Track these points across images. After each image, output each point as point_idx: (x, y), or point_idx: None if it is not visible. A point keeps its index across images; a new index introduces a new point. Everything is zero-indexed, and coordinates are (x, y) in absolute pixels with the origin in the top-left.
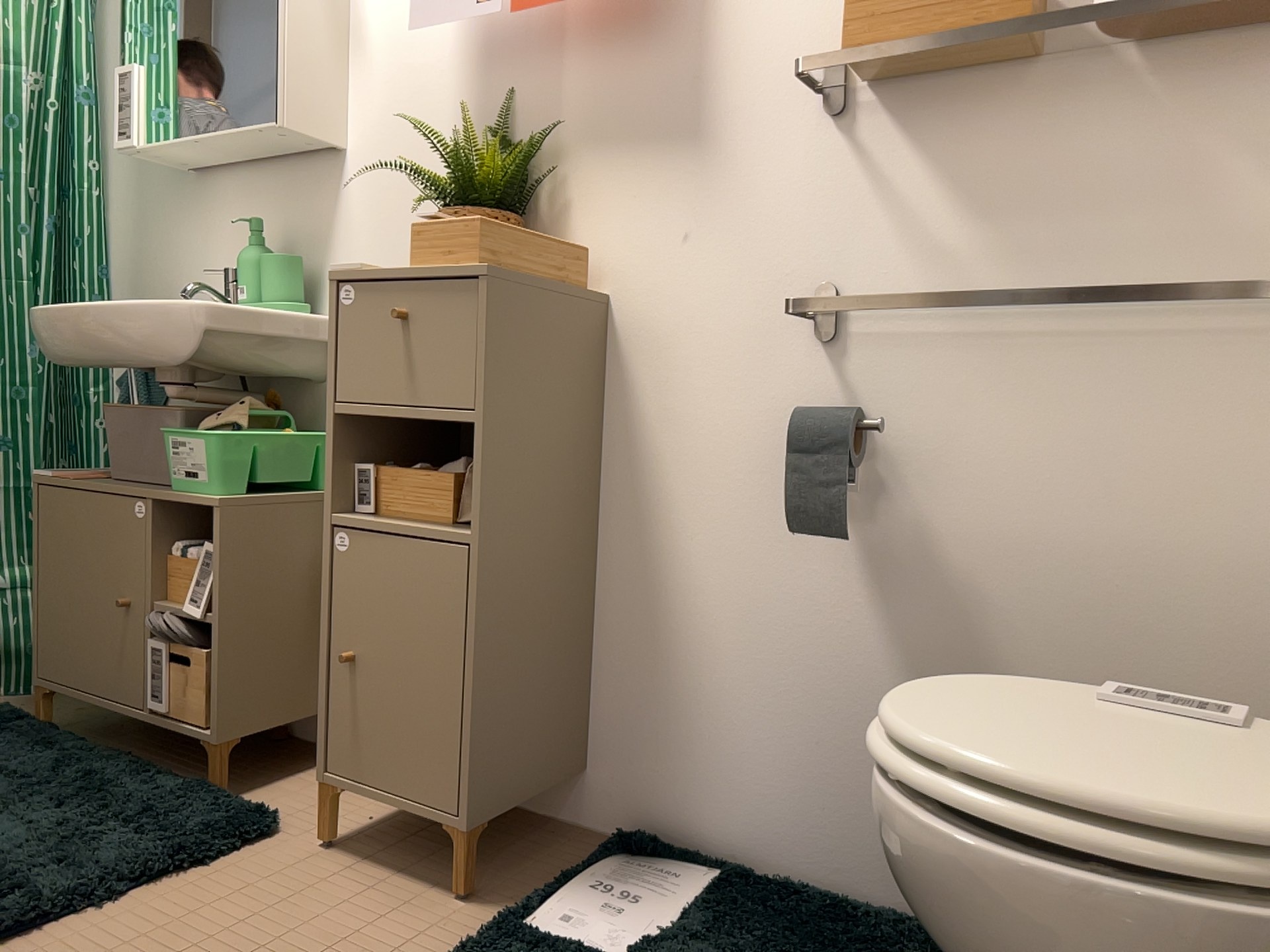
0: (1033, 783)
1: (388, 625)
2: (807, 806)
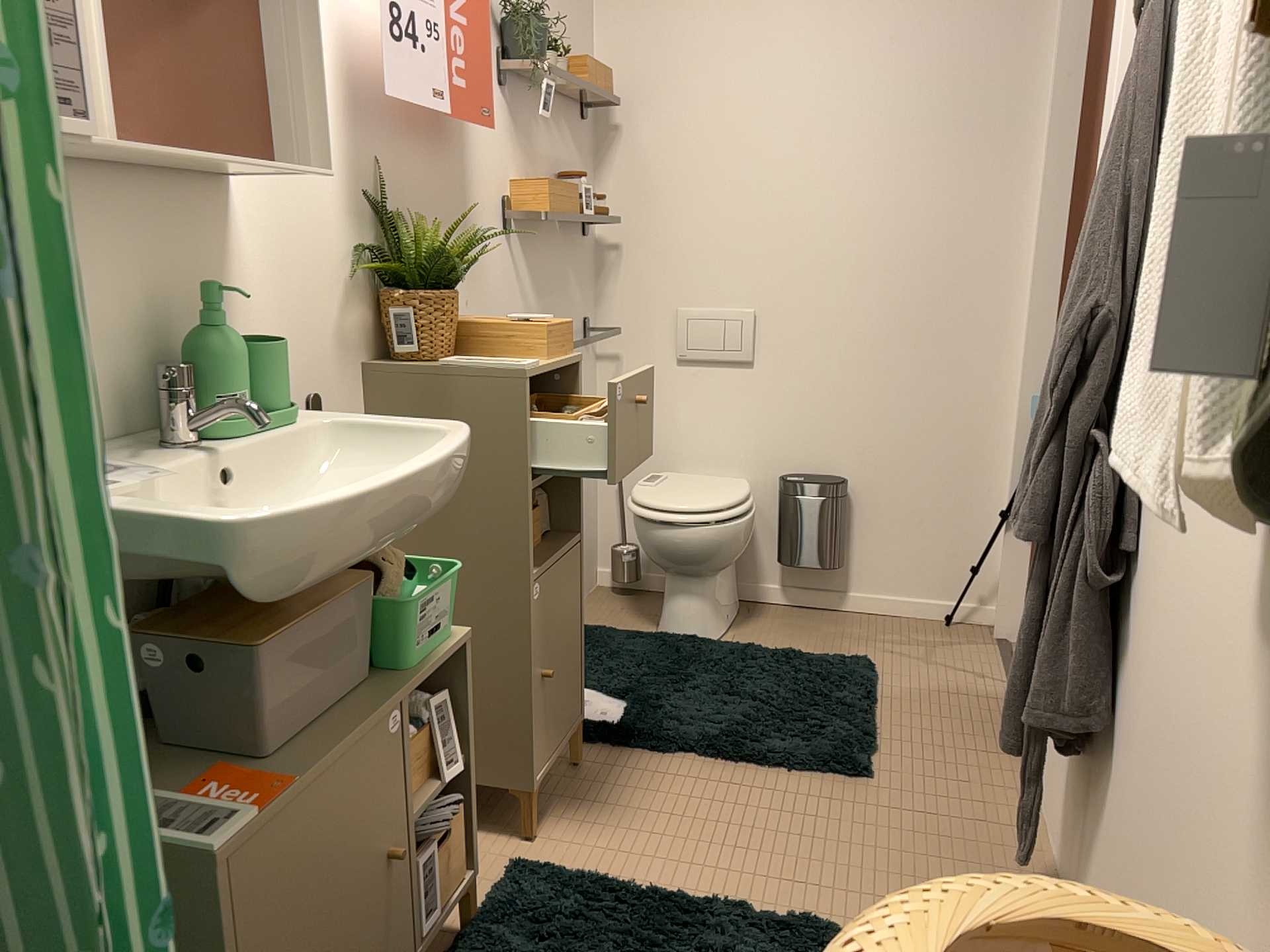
0: (738, 500)
1: (560, 624)
2: None
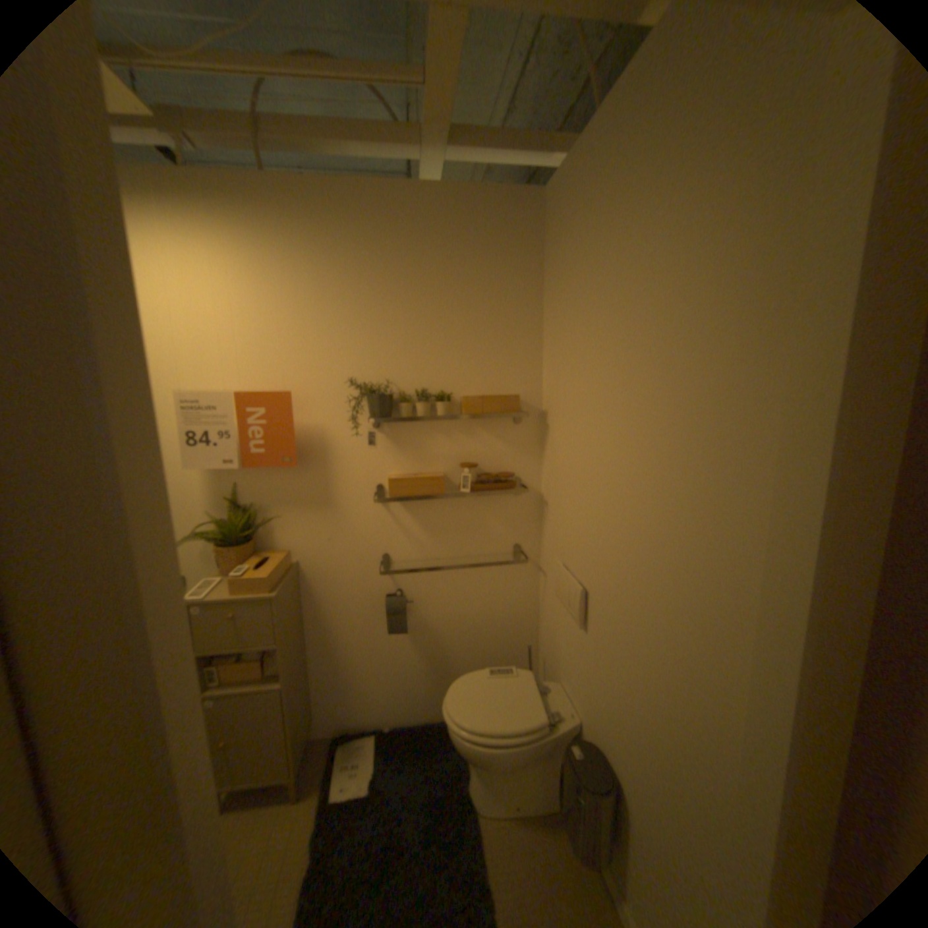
0: (493, 731)
1: (241, 728)
2: (395, 705)
